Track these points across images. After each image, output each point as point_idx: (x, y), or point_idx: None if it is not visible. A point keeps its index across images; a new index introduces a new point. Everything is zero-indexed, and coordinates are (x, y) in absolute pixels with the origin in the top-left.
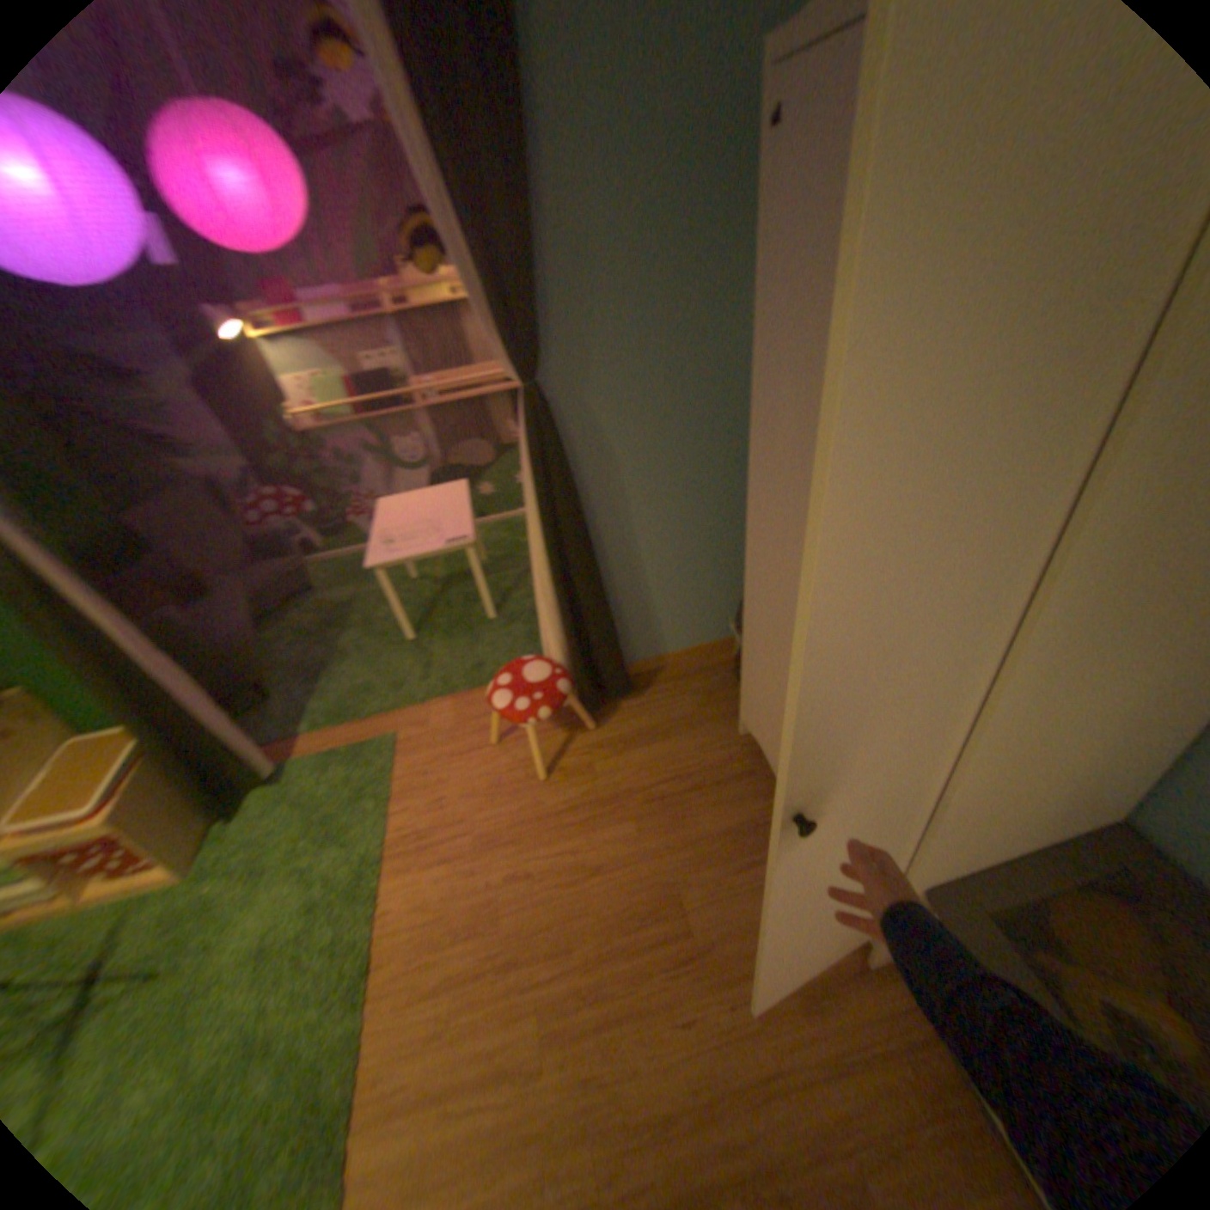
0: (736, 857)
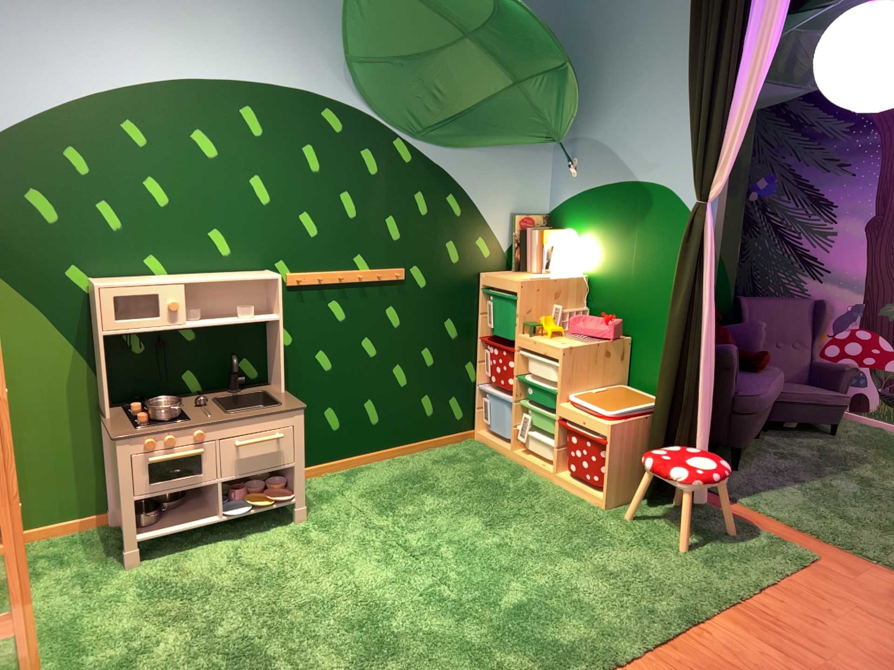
0: None
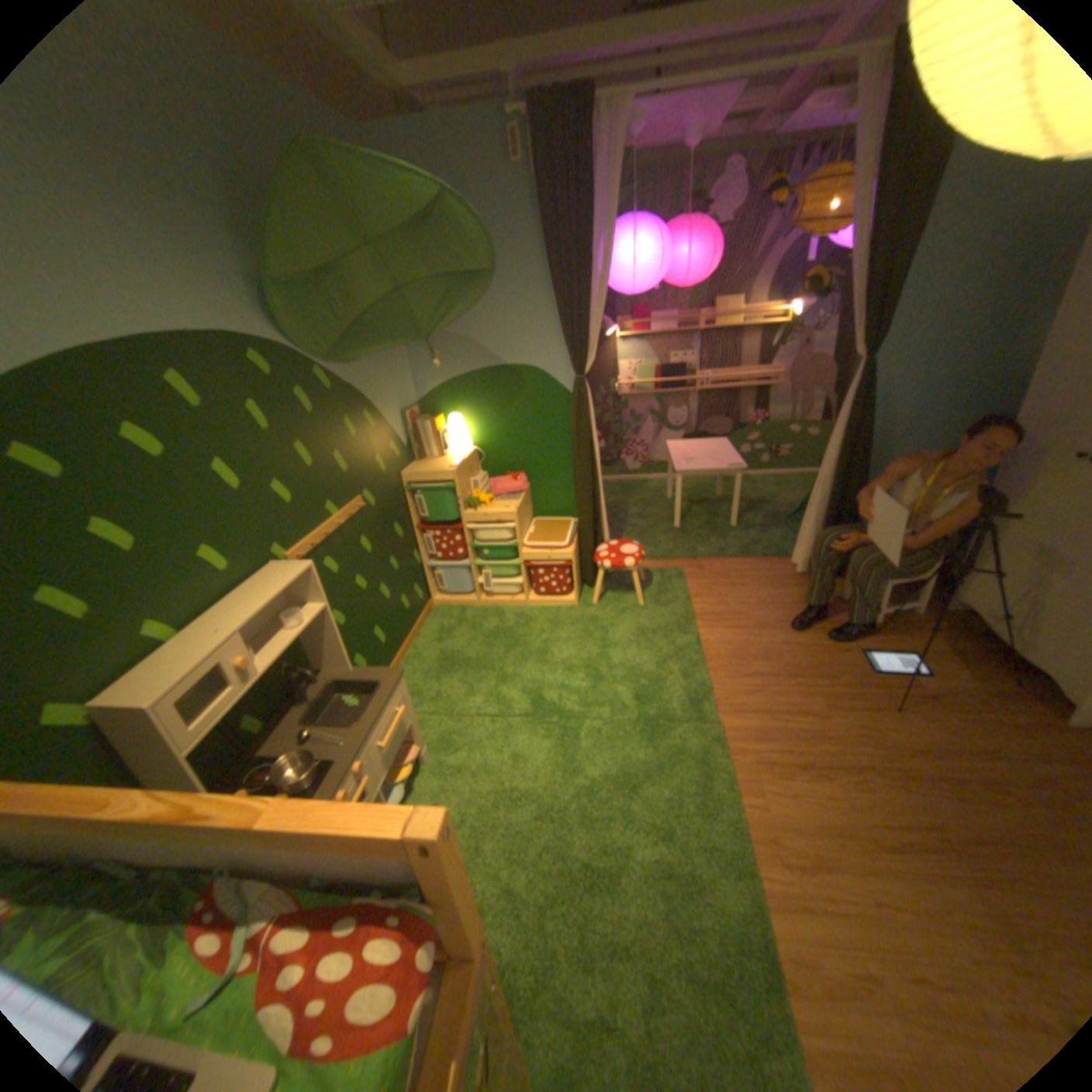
0: (950, 664)
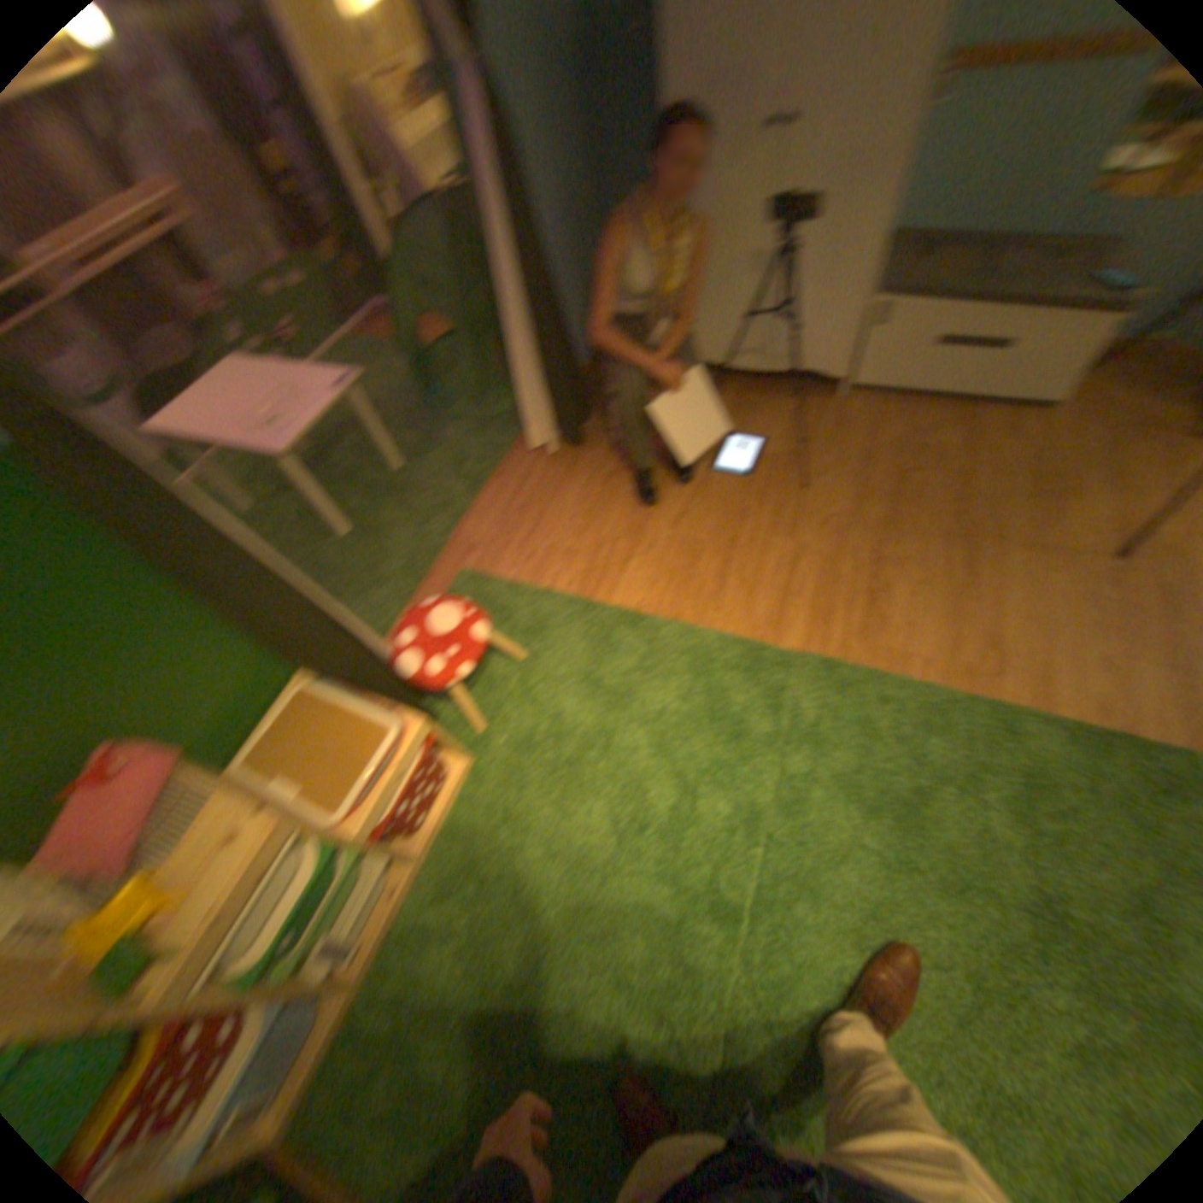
0: (748, 419)
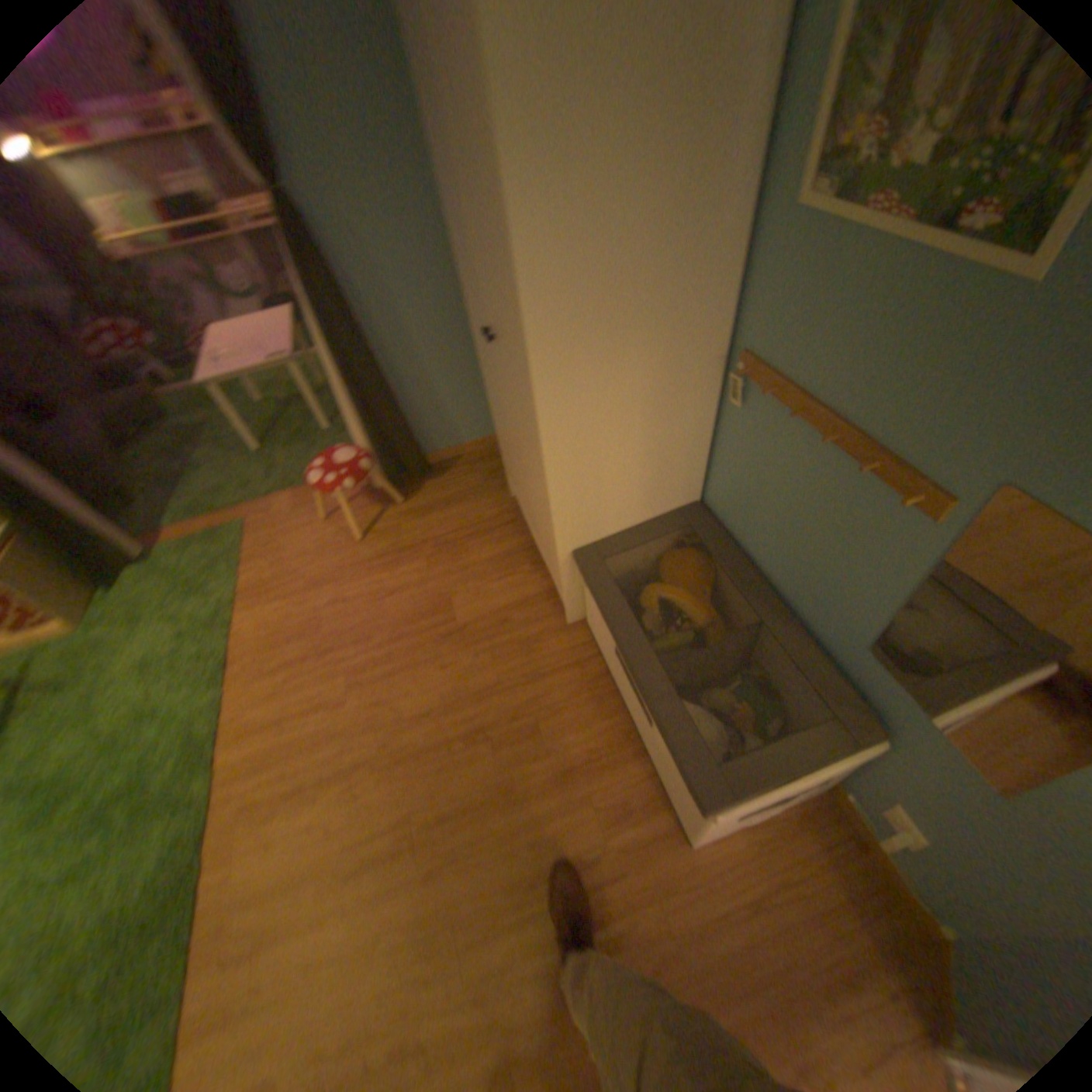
0: (493, 572)
